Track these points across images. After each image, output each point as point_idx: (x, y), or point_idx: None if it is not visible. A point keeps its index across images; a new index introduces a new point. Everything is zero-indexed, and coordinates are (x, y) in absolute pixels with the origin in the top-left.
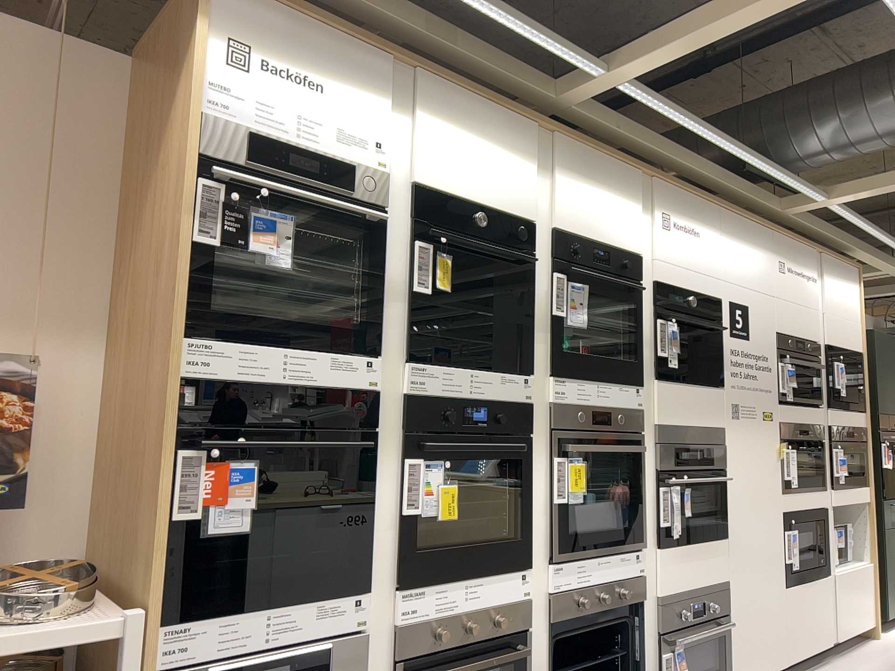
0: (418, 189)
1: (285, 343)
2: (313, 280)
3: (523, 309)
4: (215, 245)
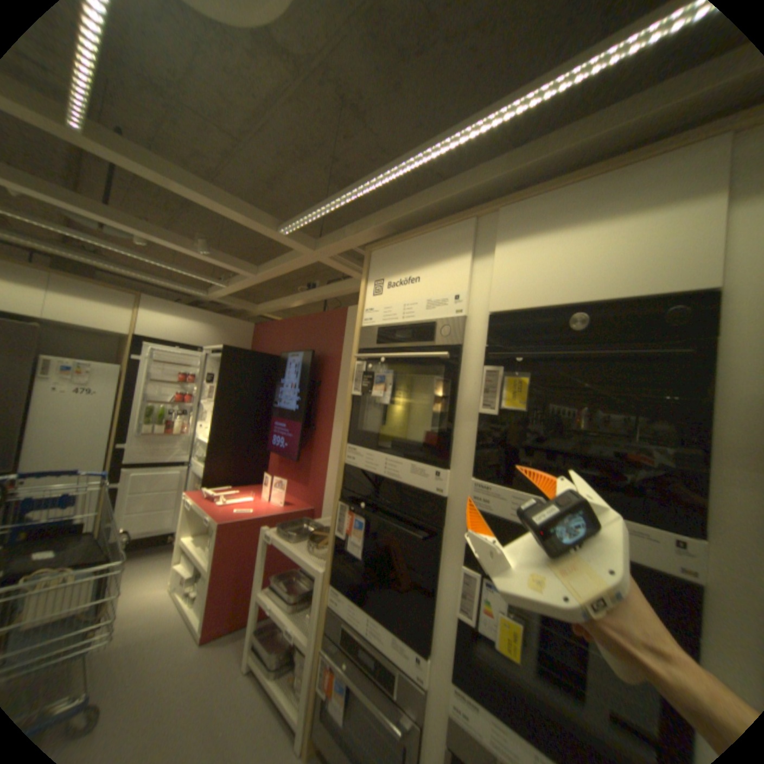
0: (493, 311)
1: (383, 450)
2: (414, 405)
3: (671, 427)
4: (354, 393)
